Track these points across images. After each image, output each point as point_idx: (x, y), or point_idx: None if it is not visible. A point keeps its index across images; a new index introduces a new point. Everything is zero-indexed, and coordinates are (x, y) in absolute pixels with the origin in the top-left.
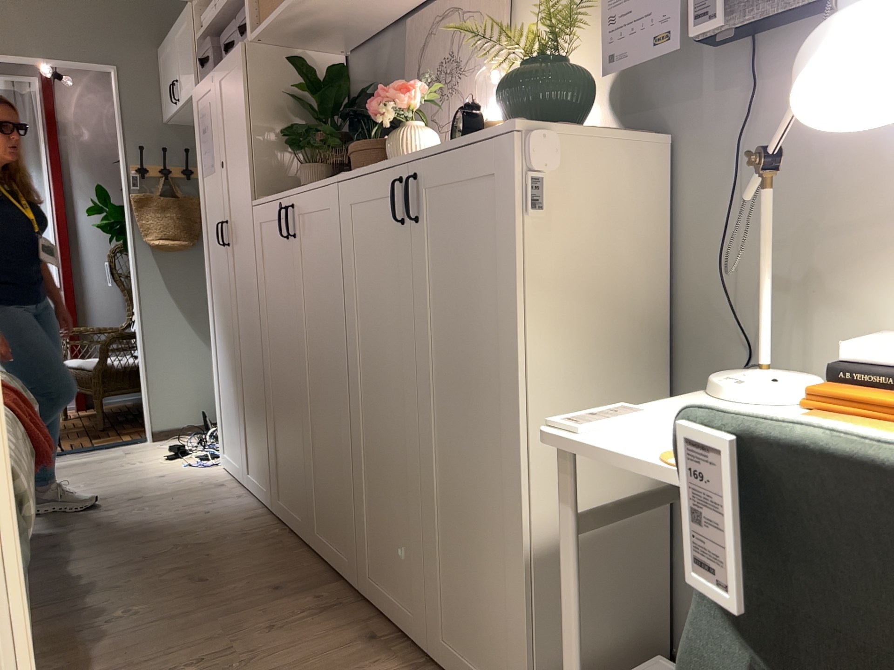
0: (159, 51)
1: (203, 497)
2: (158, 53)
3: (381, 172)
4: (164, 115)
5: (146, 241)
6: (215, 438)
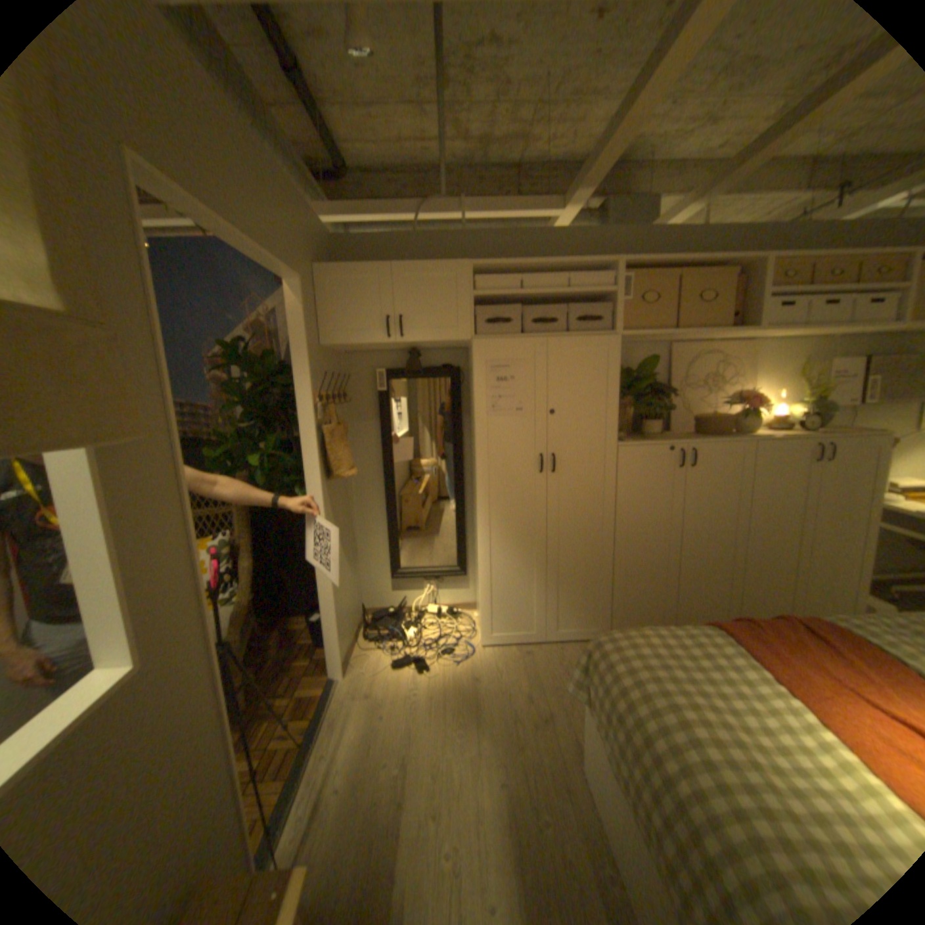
0: (324, 268)
1: (551, 664)
2: (318, 268)
3: (804, 440)
4: (331, 338)
5: (341, 474)
6: (408, 638)
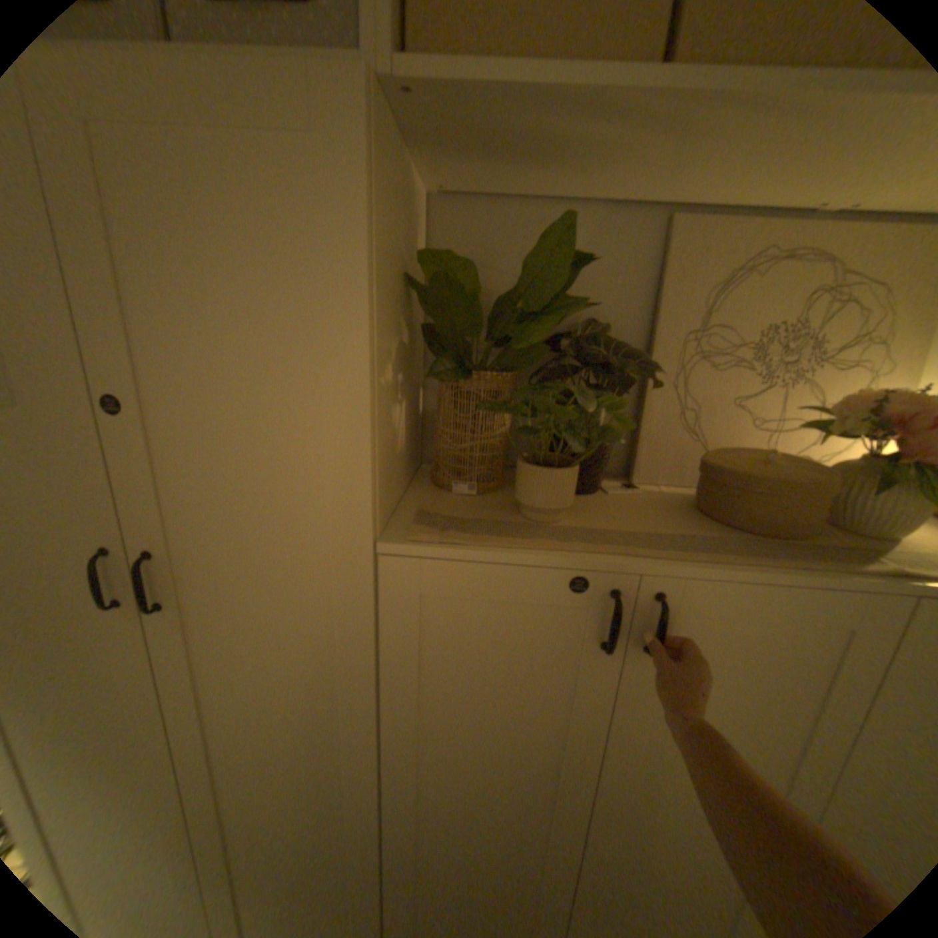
0: None
1: None
2: None
3: None
4: None
5: None
6: None
